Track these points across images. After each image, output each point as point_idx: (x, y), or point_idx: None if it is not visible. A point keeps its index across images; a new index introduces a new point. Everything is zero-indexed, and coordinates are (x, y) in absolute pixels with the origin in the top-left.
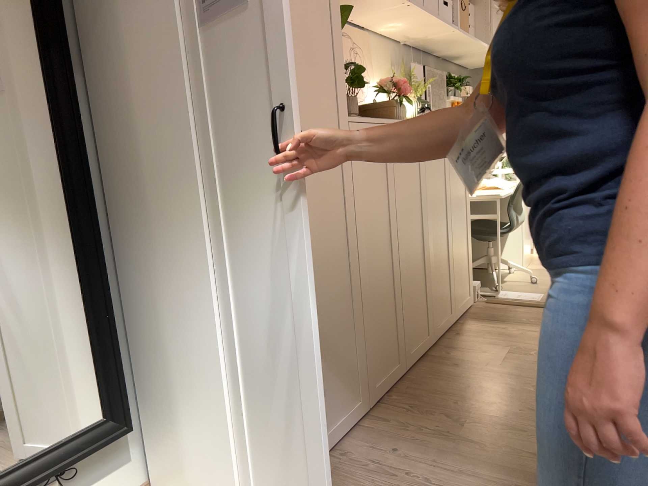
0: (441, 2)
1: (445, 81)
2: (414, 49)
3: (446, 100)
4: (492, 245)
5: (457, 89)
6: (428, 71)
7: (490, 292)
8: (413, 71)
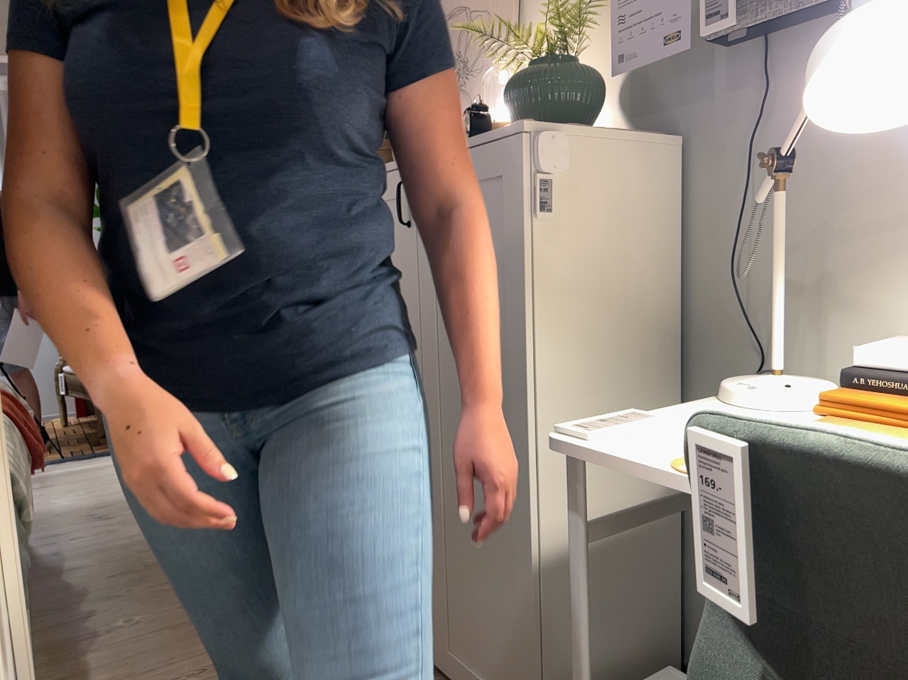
0: None
1: None
2: None
3: None
4: None
5: None
6: None
7: None
8: None
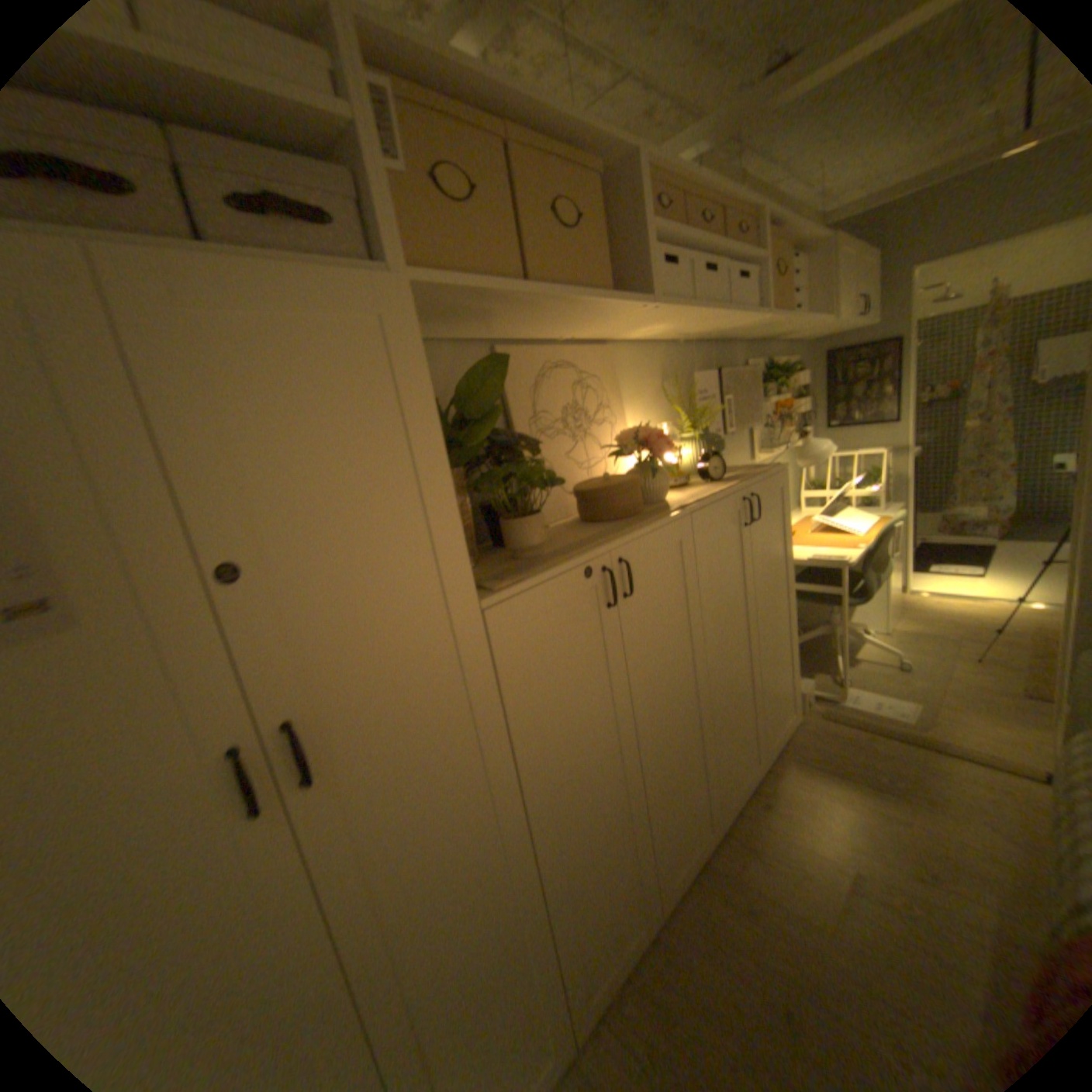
0: (740, 268)
1: (762, 373)
2: (705, 342)
3: (762, 406)
4: (835, 611)
5: (782, 382)
6: (733, 367)
7: (829, 691)
8: (697, 384)
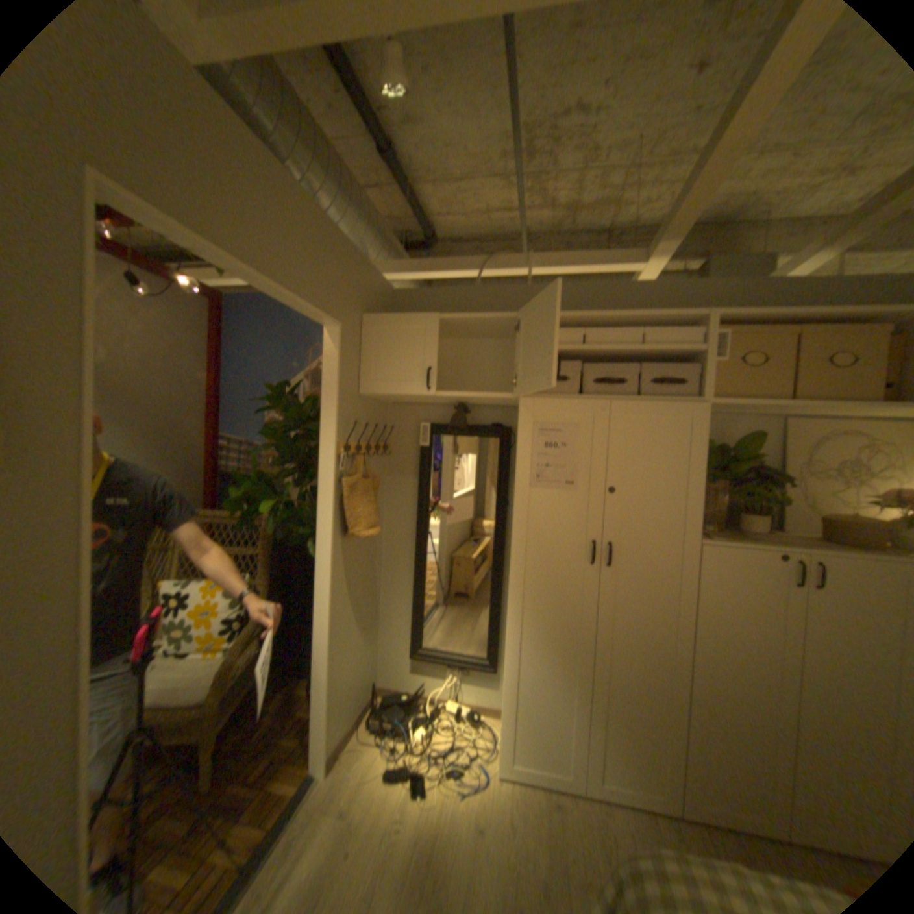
0: None
1: None
2: None
3: None
4: None
5: None
6: None
7: None
8: None
